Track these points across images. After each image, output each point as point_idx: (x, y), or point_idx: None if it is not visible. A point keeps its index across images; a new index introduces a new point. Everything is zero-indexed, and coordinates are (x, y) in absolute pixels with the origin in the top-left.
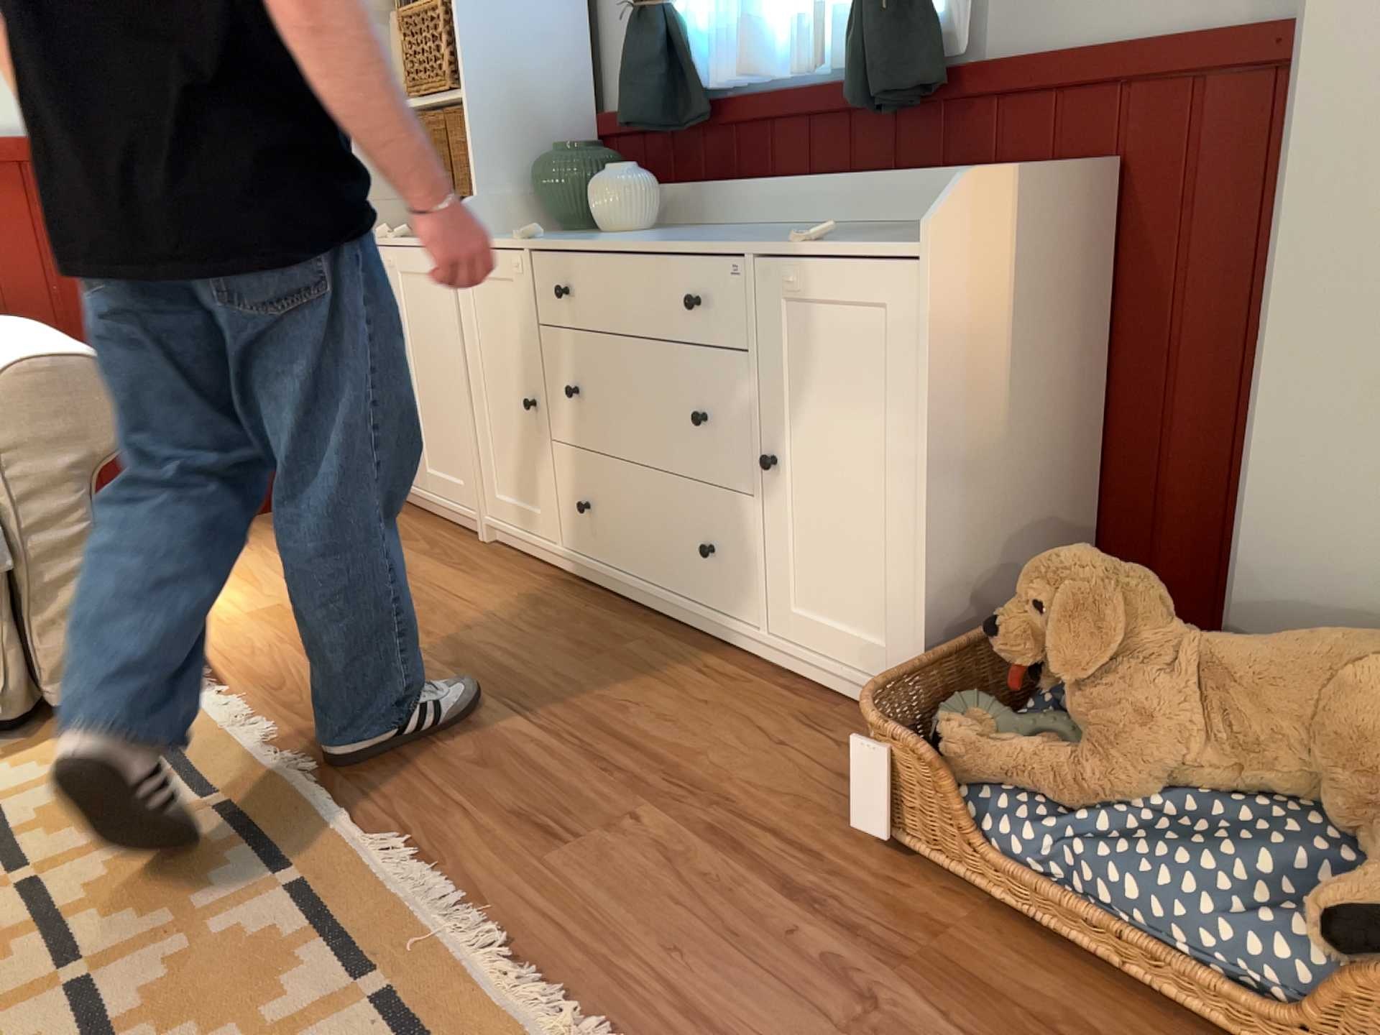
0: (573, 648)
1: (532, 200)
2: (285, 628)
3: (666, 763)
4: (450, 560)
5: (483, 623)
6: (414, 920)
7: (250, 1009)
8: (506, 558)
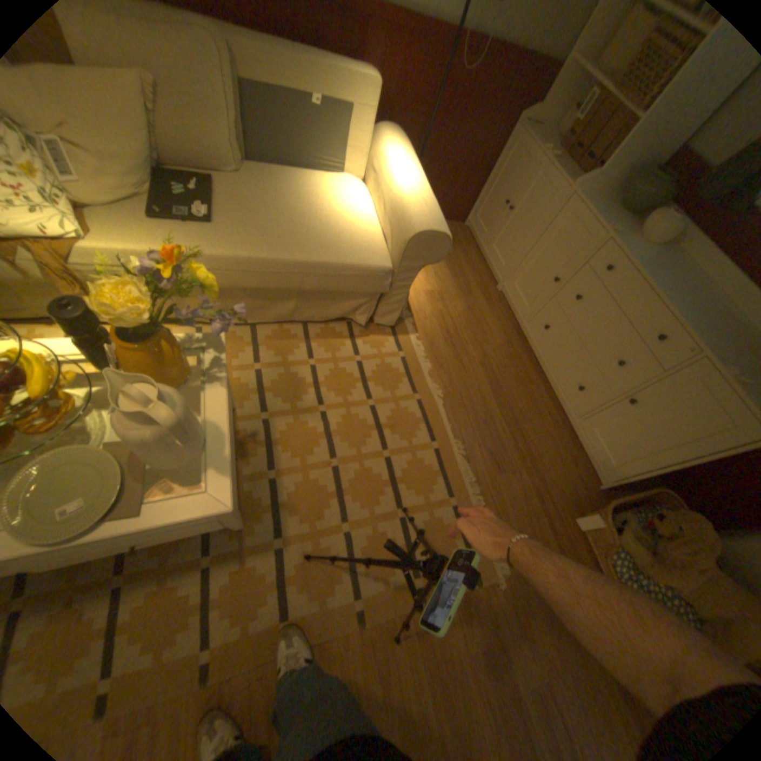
0: (516, 378)
1: (621, 181)
2: (433, 310)
3: (532, 456)
4: (485, 296)
5: (492, 345)
6: (464, 484)
7: (426, 494)
8: (503, 307)
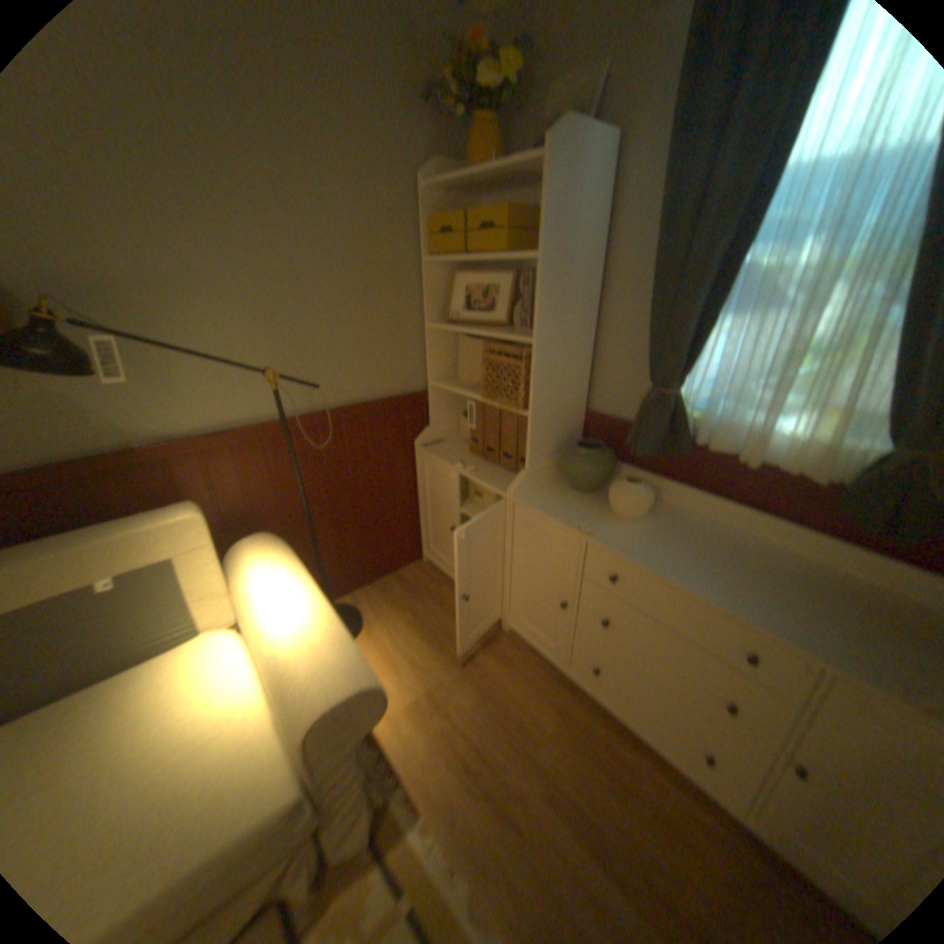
0: (612, 786)
1: (554, 465)
2: (429, 737)
3: None
4: (494, 652)
5: (543, 741)
6: None
7: None
8: (525, 653)
